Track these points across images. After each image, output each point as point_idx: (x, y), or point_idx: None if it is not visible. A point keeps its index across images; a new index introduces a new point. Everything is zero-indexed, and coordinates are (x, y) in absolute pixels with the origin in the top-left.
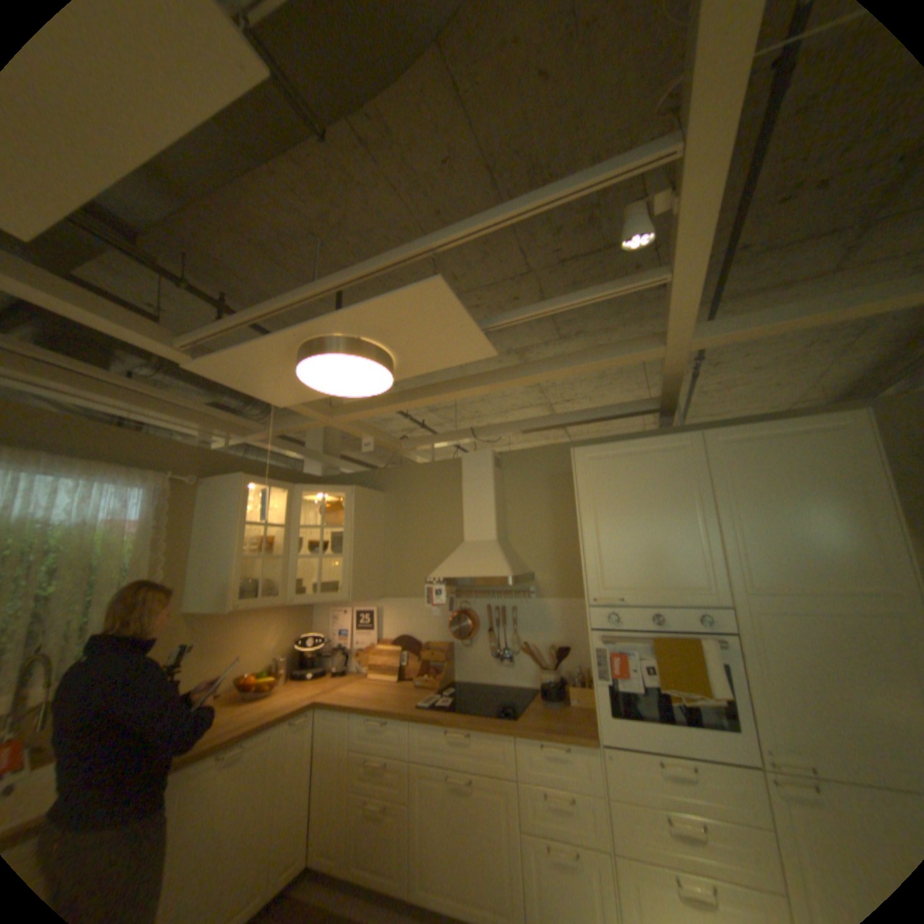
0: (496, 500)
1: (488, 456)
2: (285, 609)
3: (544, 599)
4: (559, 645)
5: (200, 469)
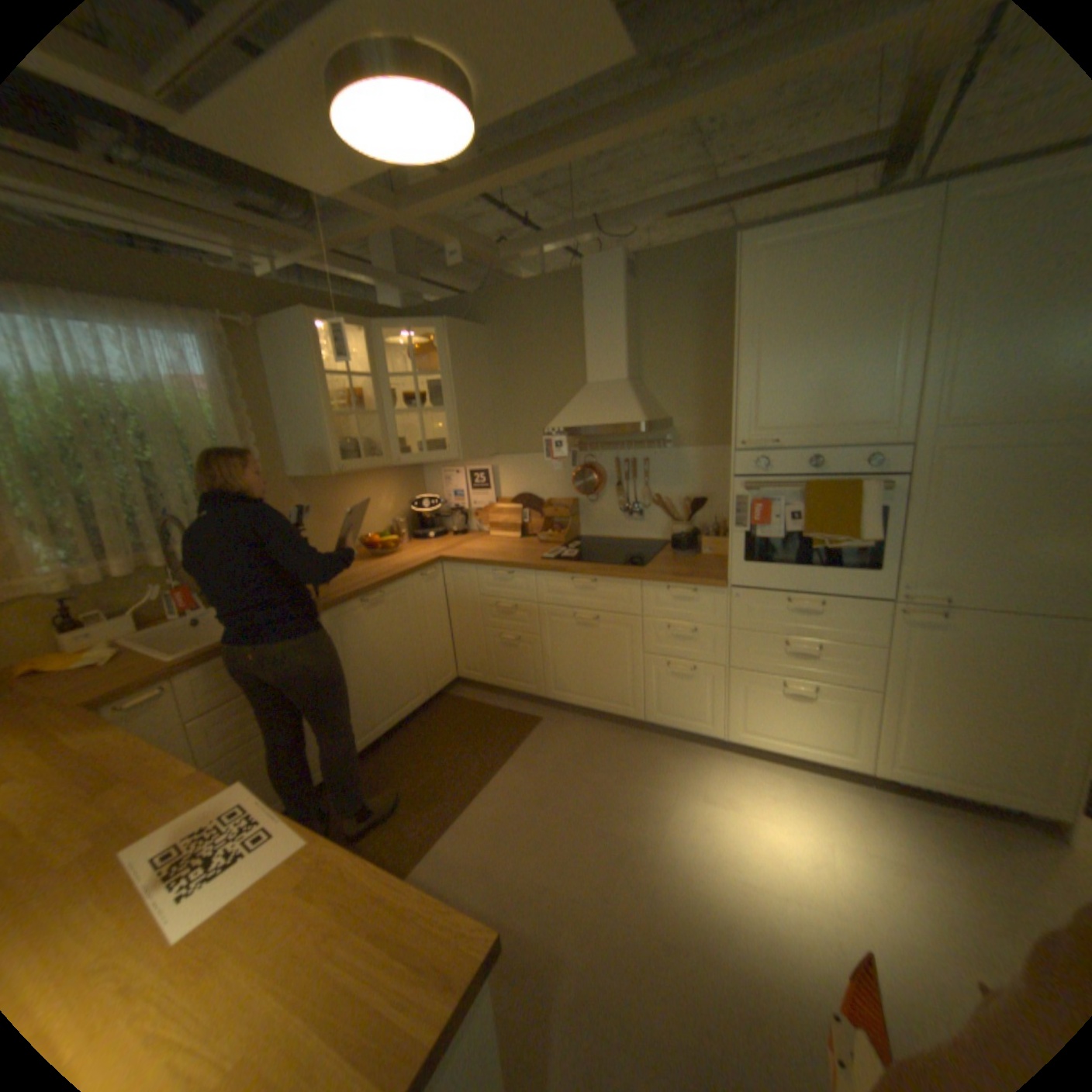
0: (627, 325)
1: (617, 260)
2: (392, 471)
3: (681, 448)
4: (694, 497)
5: (249, 305)
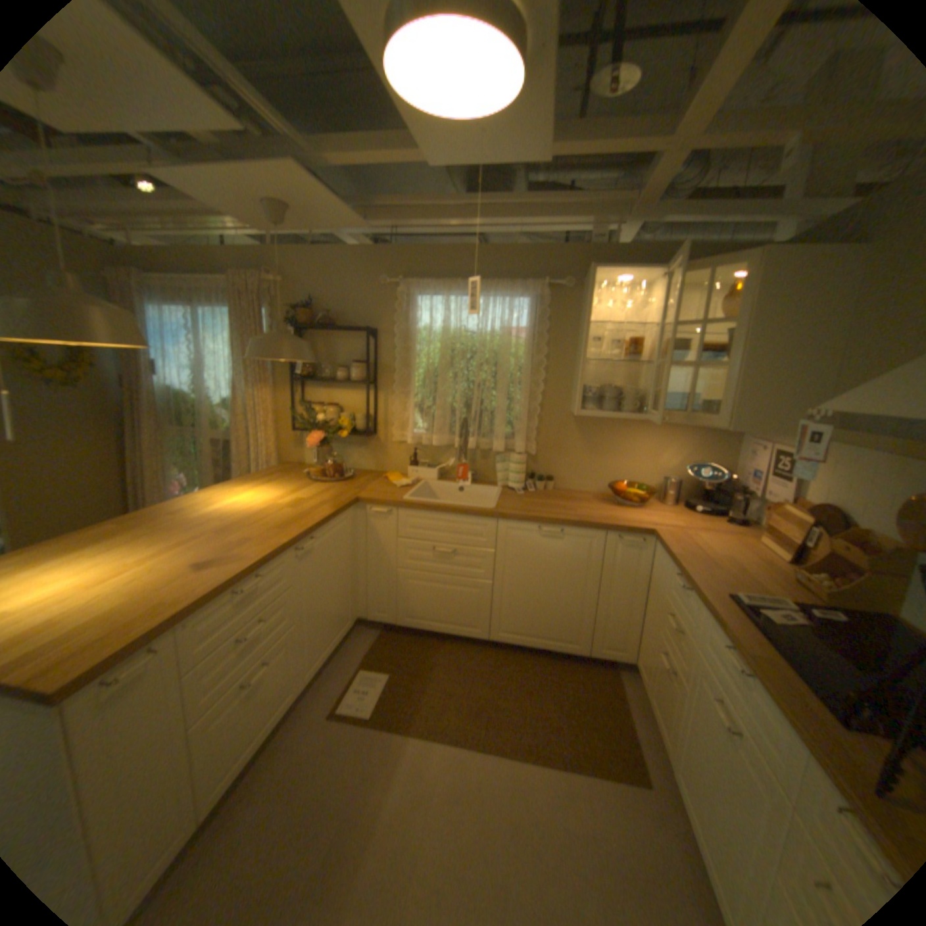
0: None
1: None
2: (694, 427)
3: None
4: None
5: (585, 266)
